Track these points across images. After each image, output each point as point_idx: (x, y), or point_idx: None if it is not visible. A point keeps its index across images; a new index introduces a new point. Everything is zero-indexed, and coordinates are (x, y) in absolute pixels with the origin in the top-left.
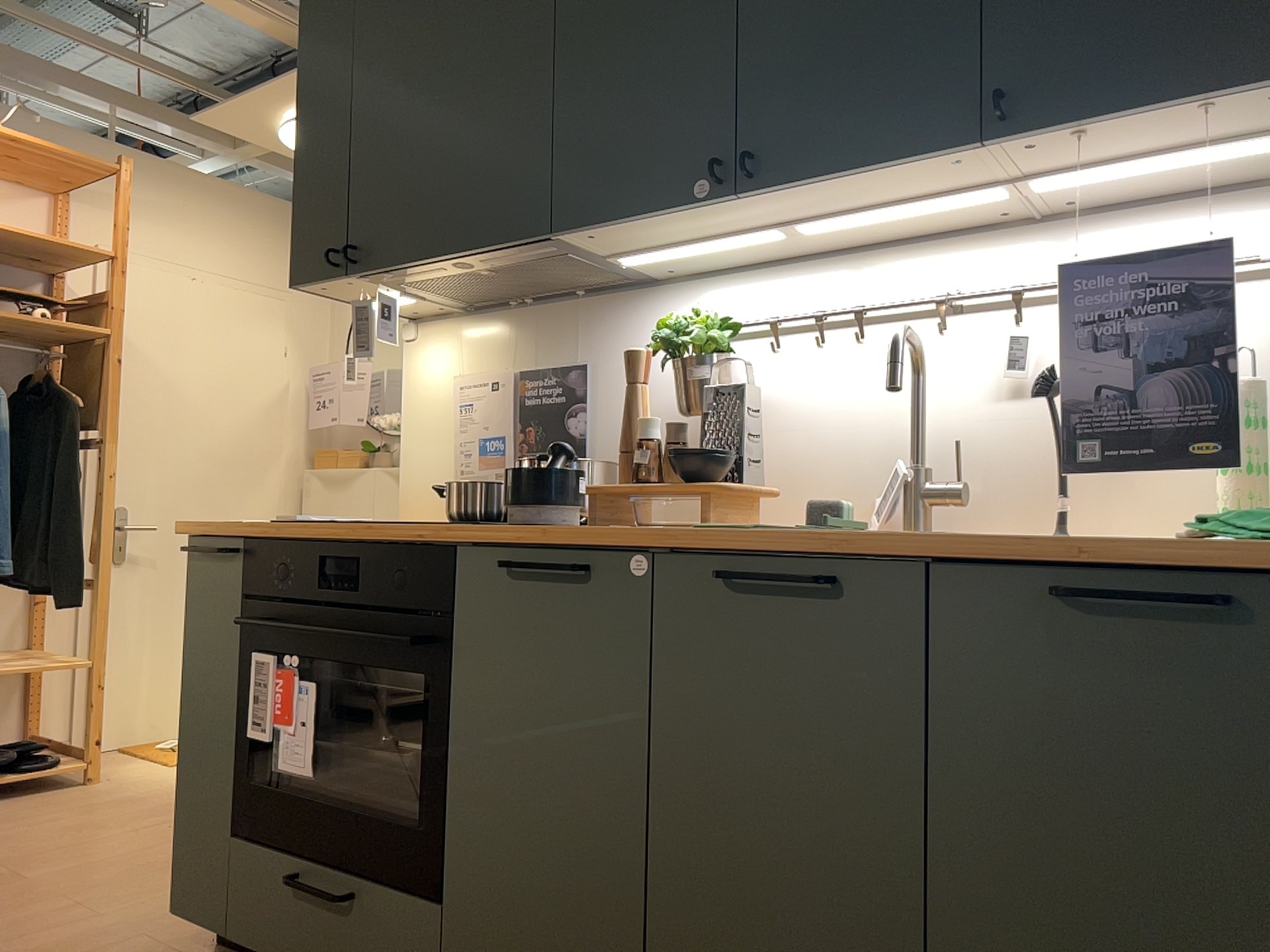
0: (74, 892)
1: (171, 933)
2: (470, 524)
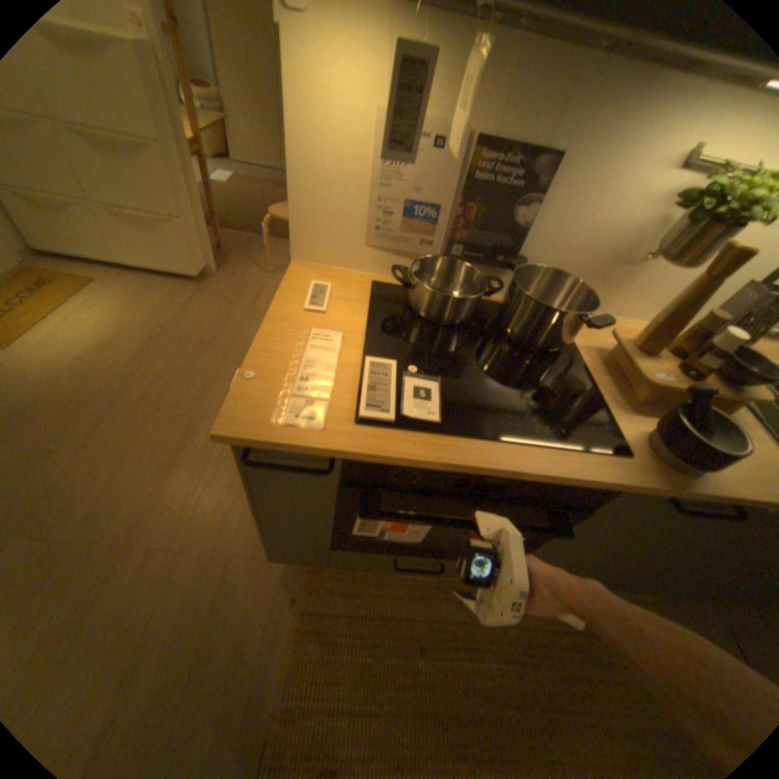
0: (128, 538)
1: (243, 544)
2: (626, 456)
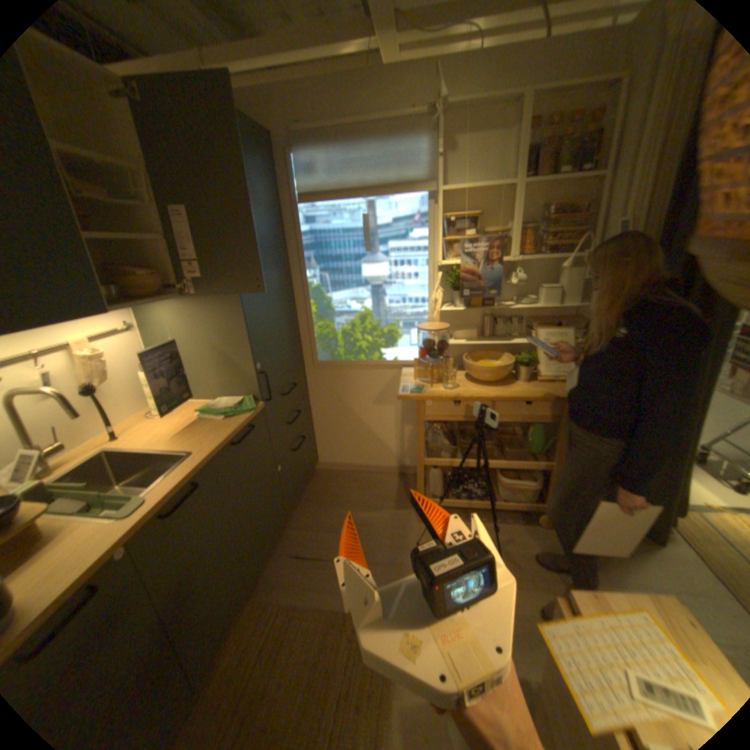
0: None
1: None
2: None
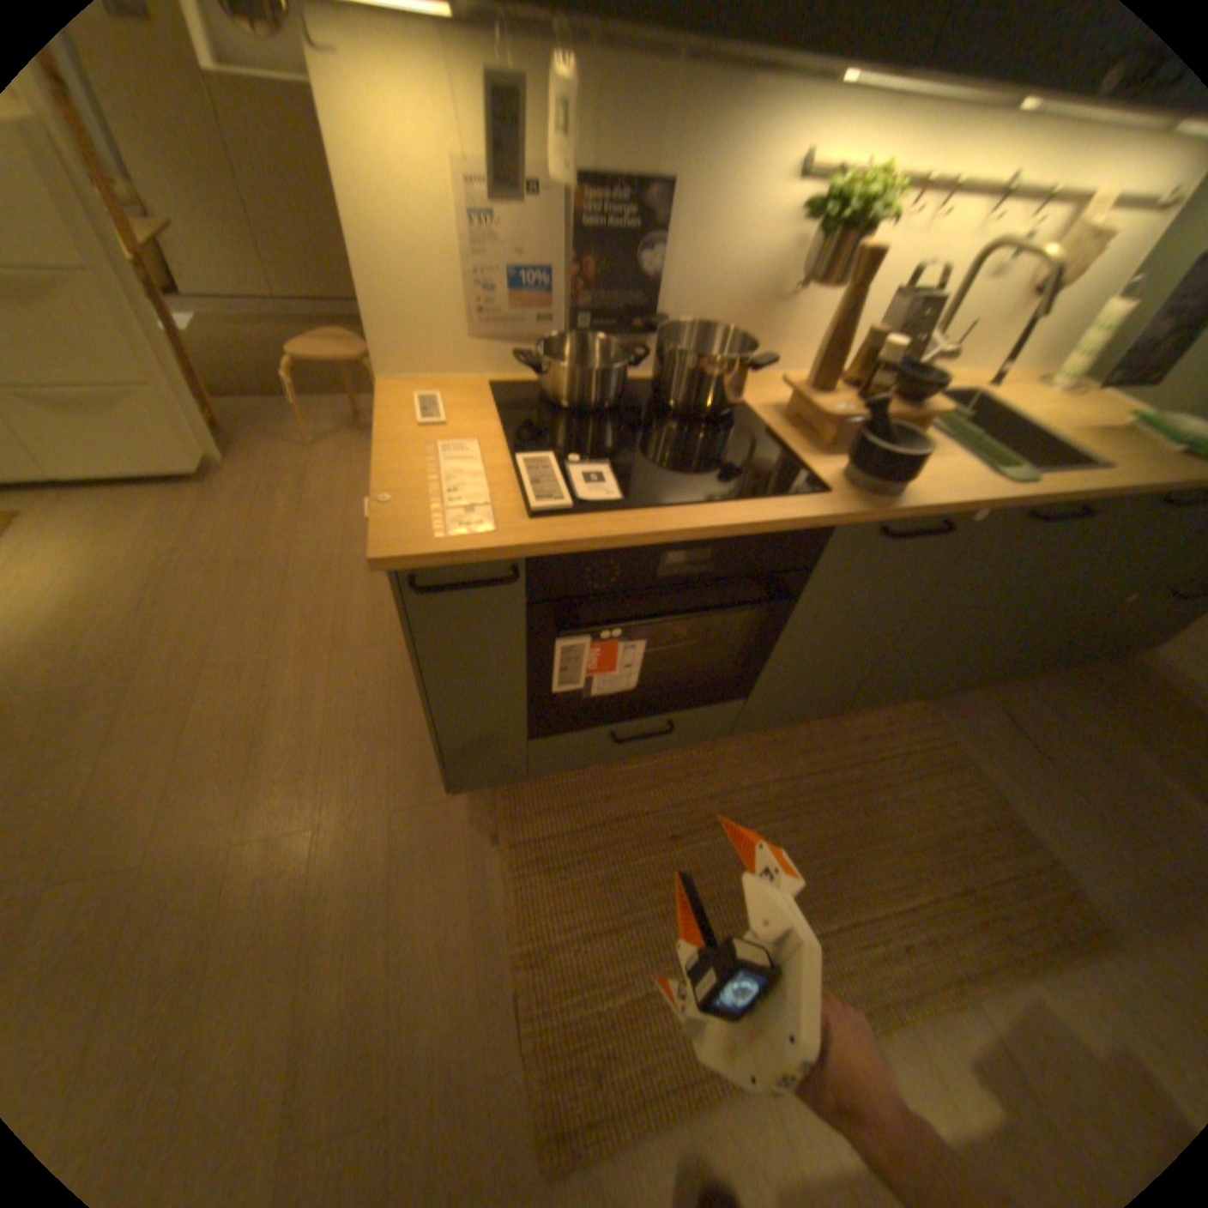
0: (230, 834)
1: (401, 794)
2: (822, 492)
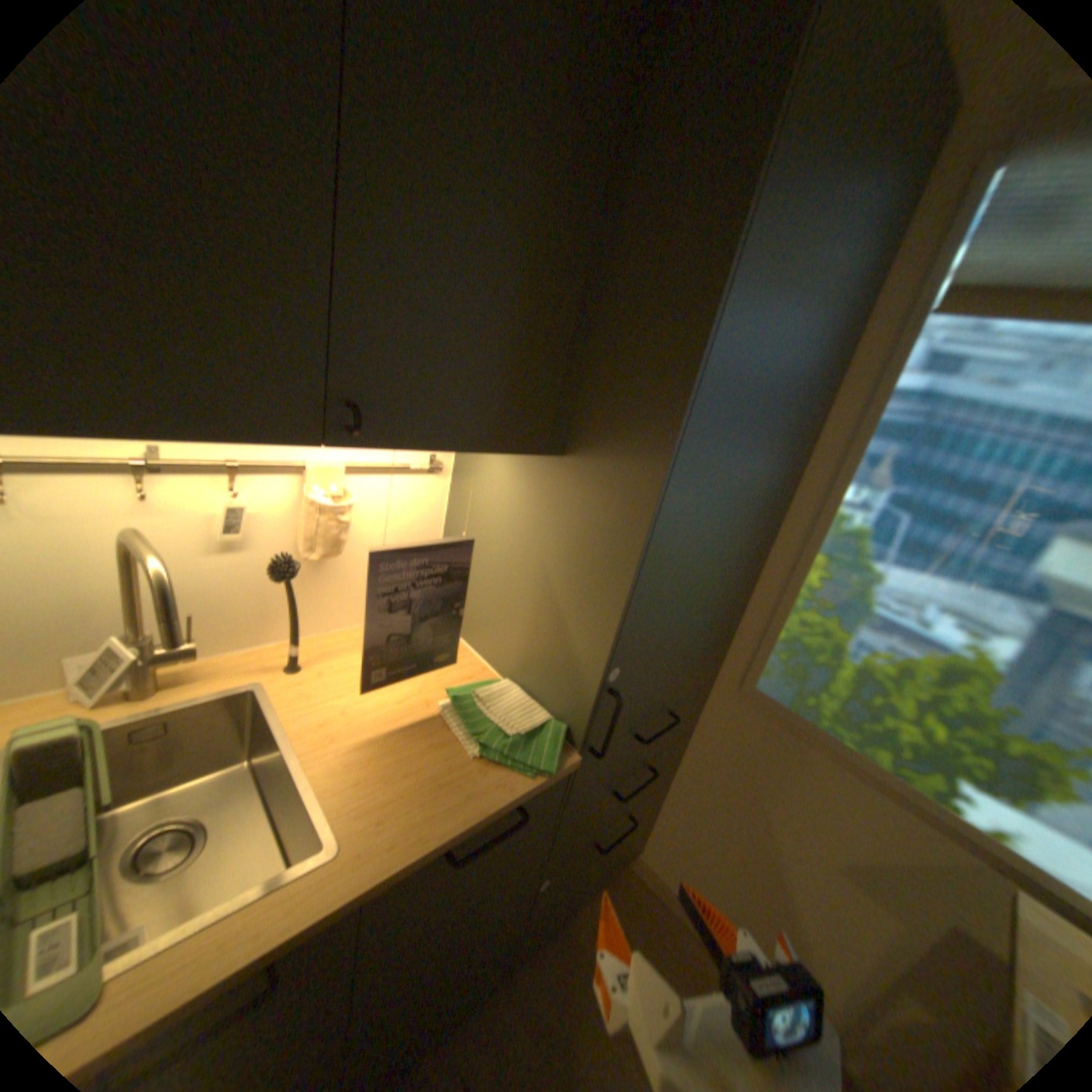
0: None
1: None
2: None
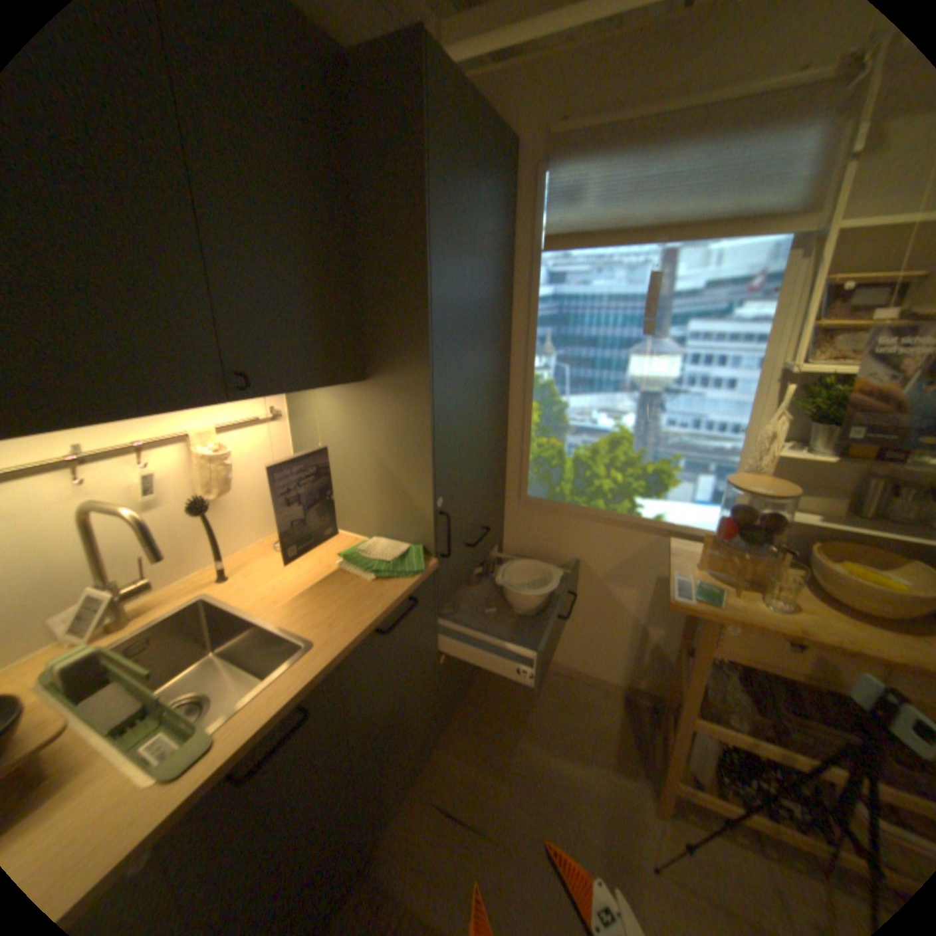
0: None
1: None
2: None
